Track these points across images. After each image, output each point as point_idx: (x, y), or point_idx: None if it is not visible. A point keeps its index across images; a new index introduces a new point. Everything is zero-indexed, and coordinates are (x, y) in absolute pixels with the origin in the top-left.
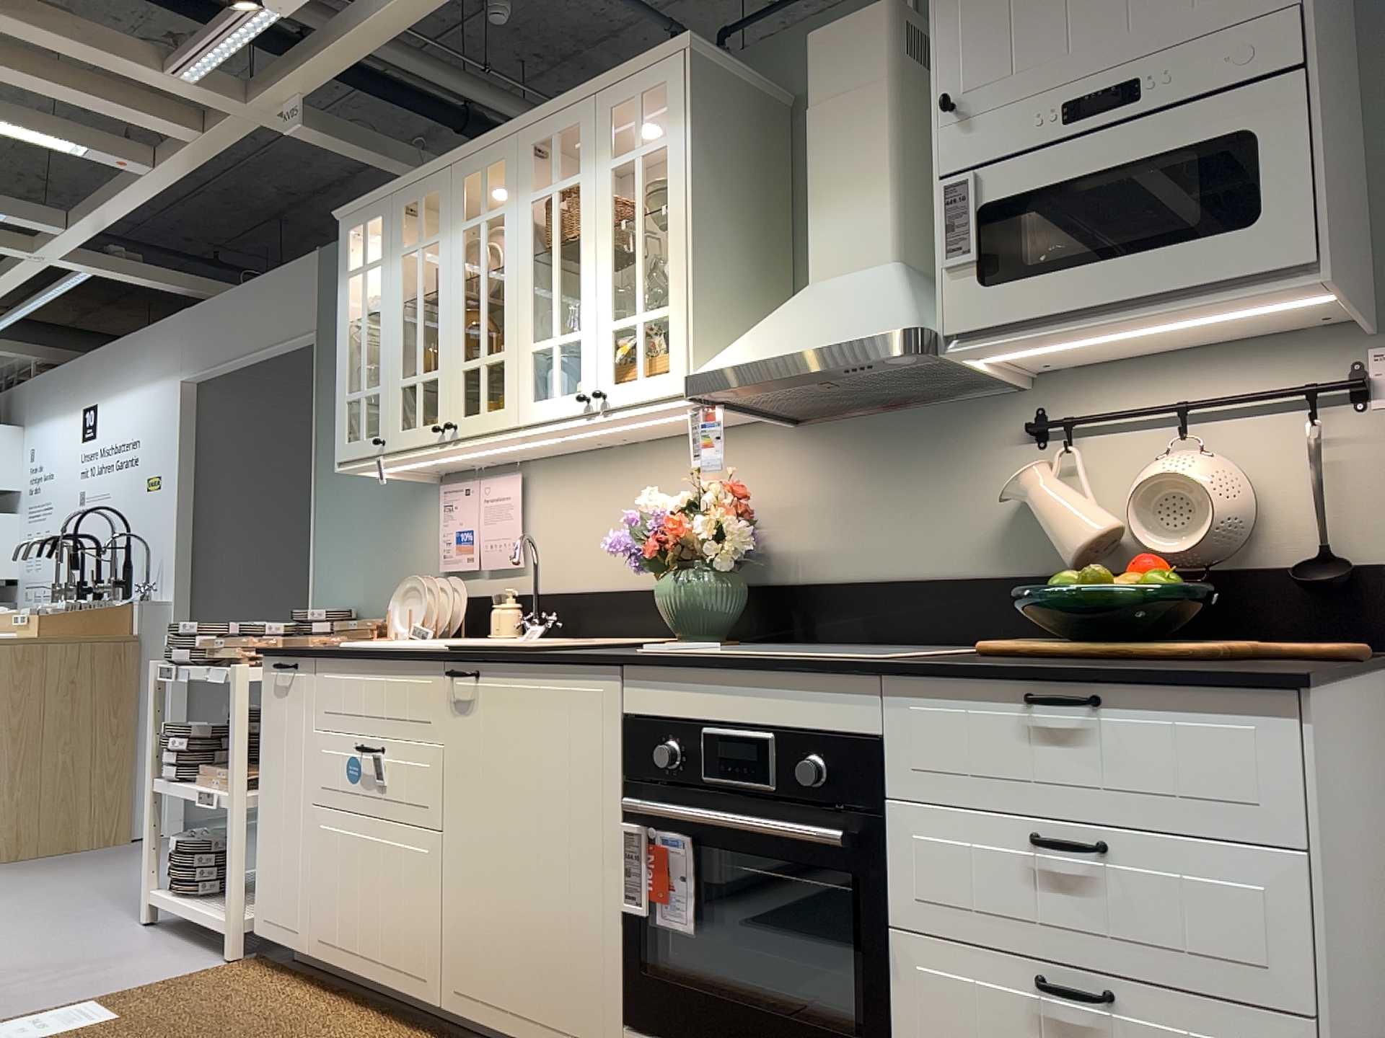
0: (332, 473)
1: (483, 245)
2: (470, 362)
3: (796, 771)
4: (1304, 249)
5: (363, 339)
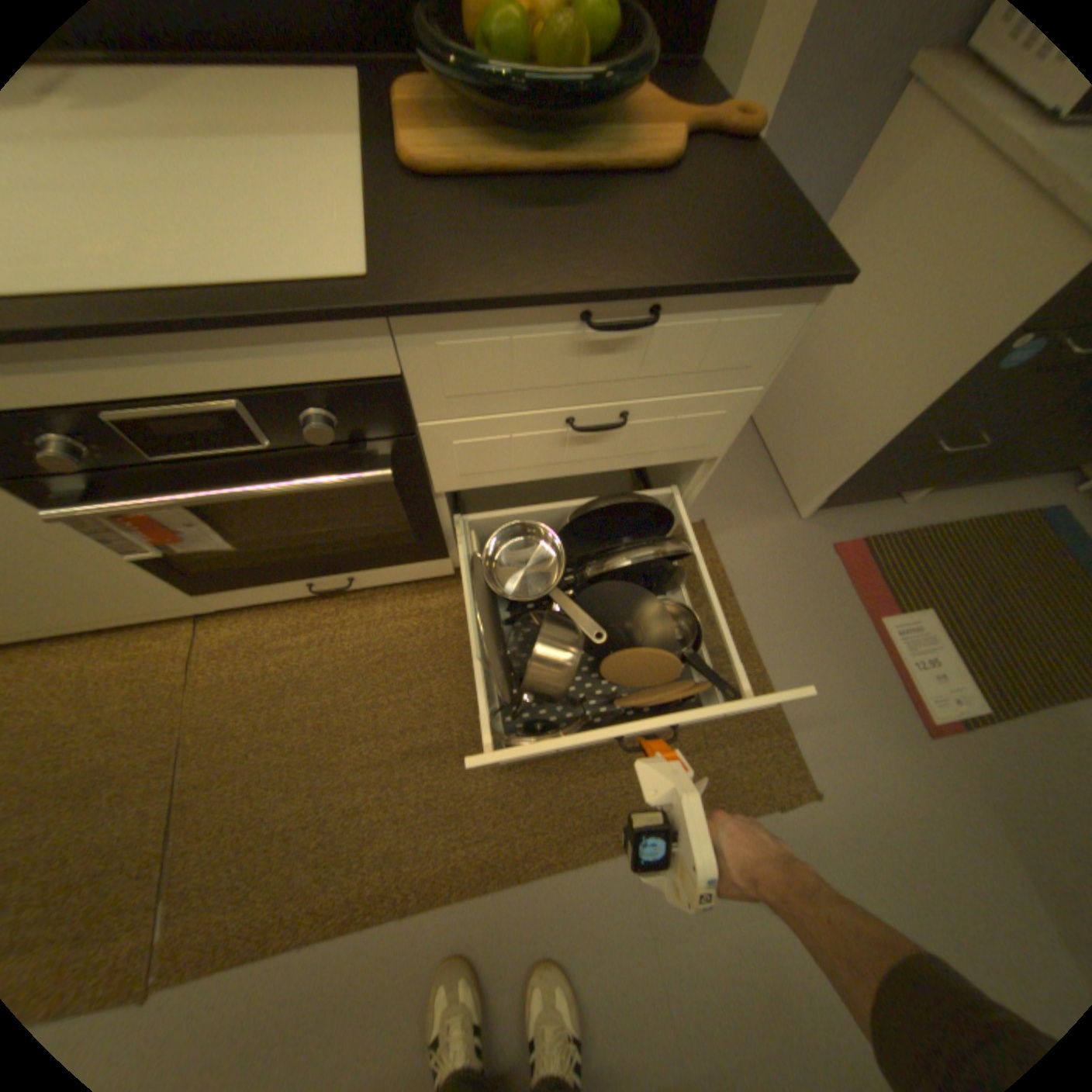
0: None
1: None
2: None
3: (288, 423)
4: None
5: None
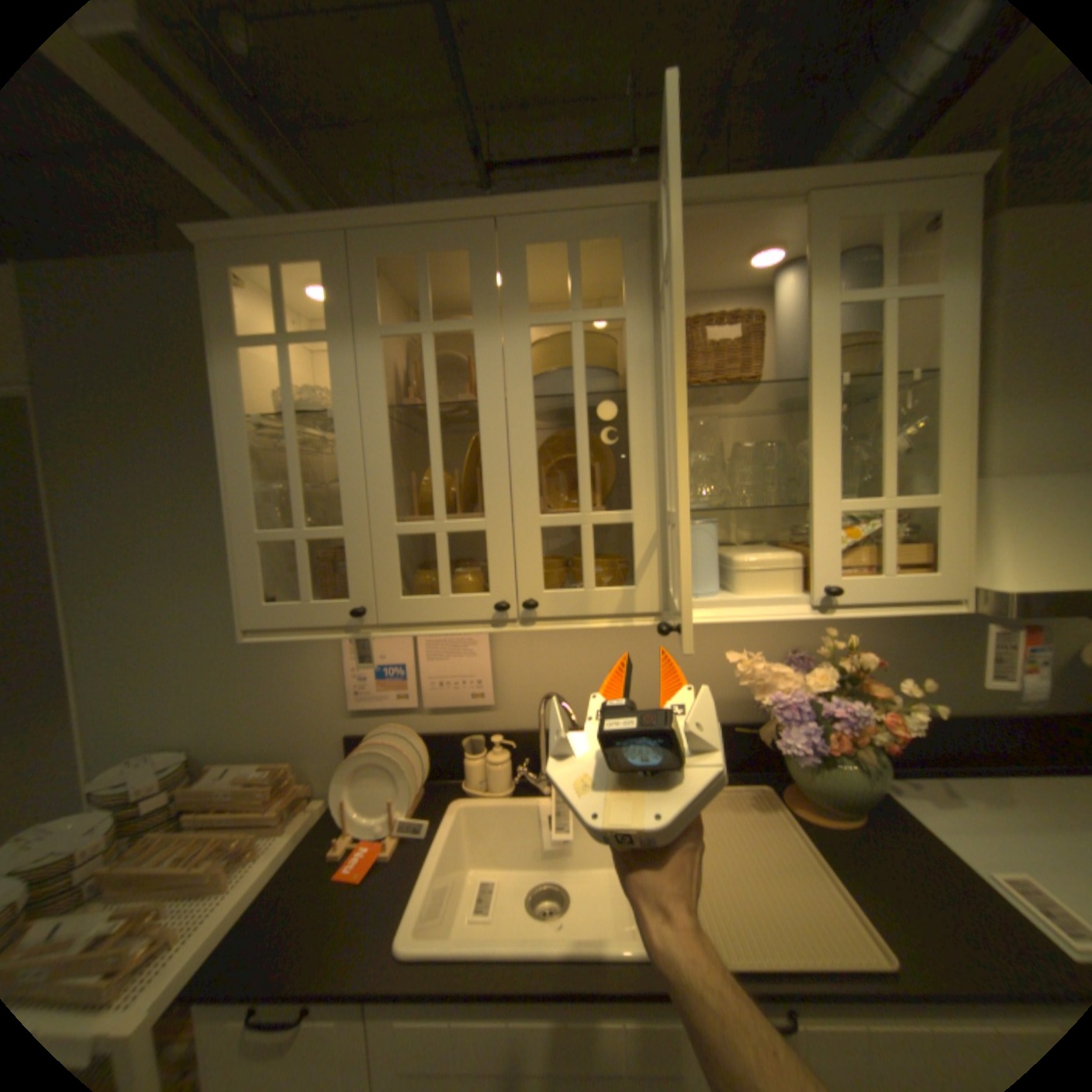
0: (103, 581)
1: (578, 353)
2: (562, 517)
3: None
4: None
5: (290, 448)
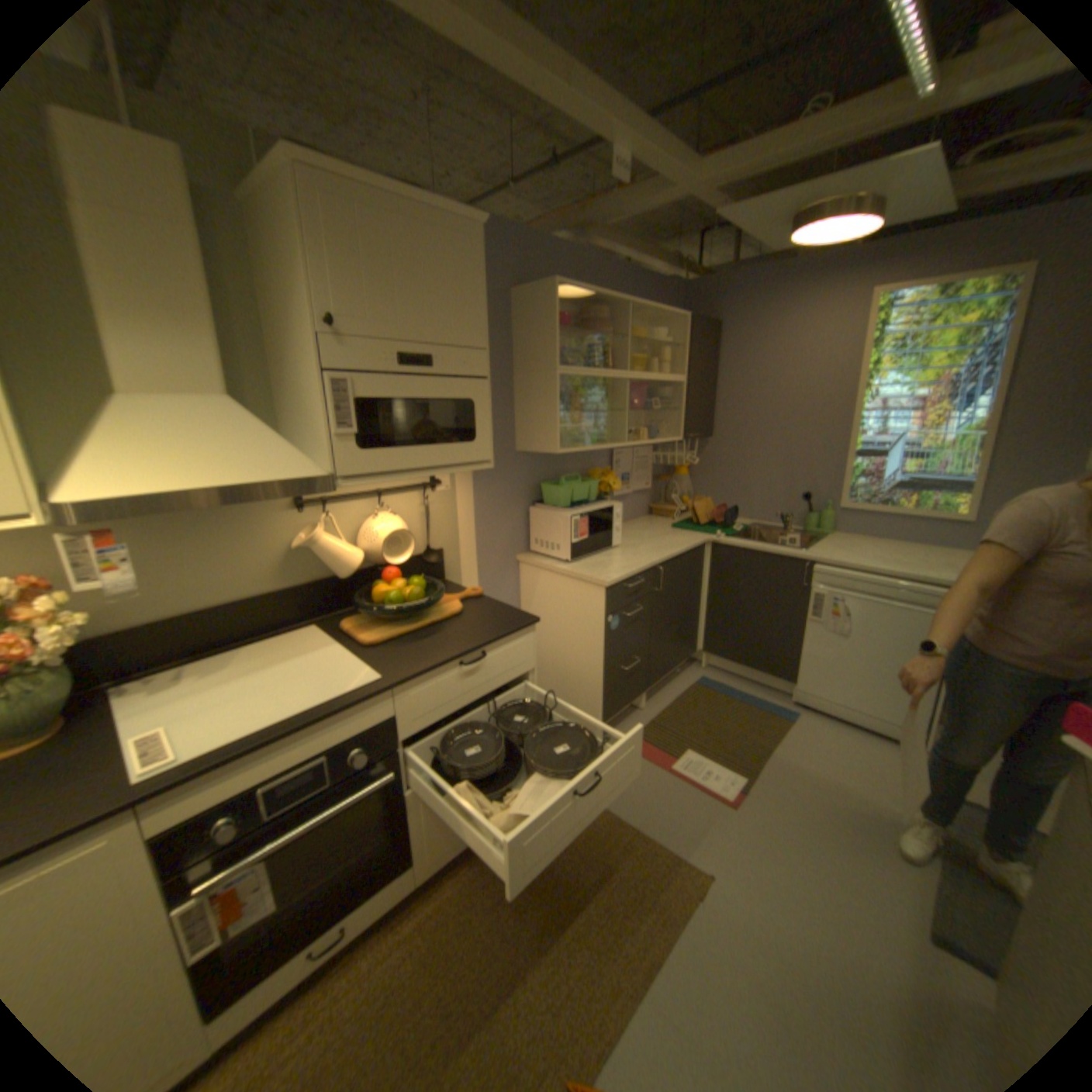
0: None
1: None
2: None
3: (341, 765)
4: (488, 455)
5: None
